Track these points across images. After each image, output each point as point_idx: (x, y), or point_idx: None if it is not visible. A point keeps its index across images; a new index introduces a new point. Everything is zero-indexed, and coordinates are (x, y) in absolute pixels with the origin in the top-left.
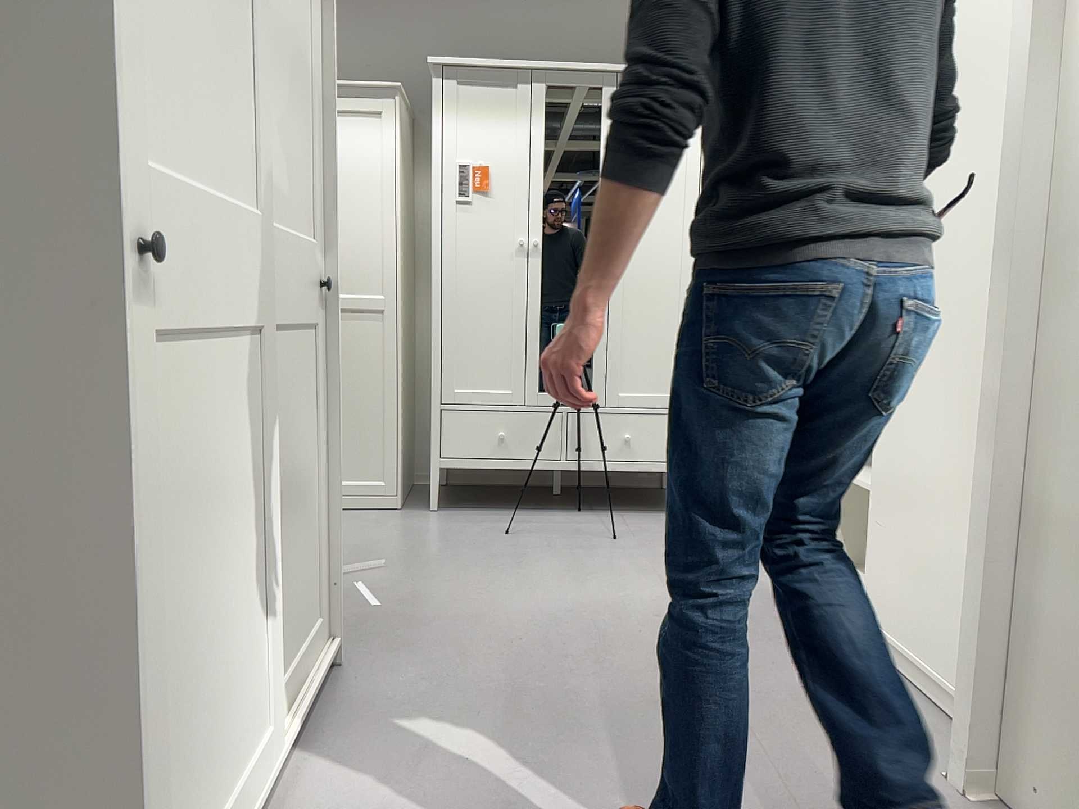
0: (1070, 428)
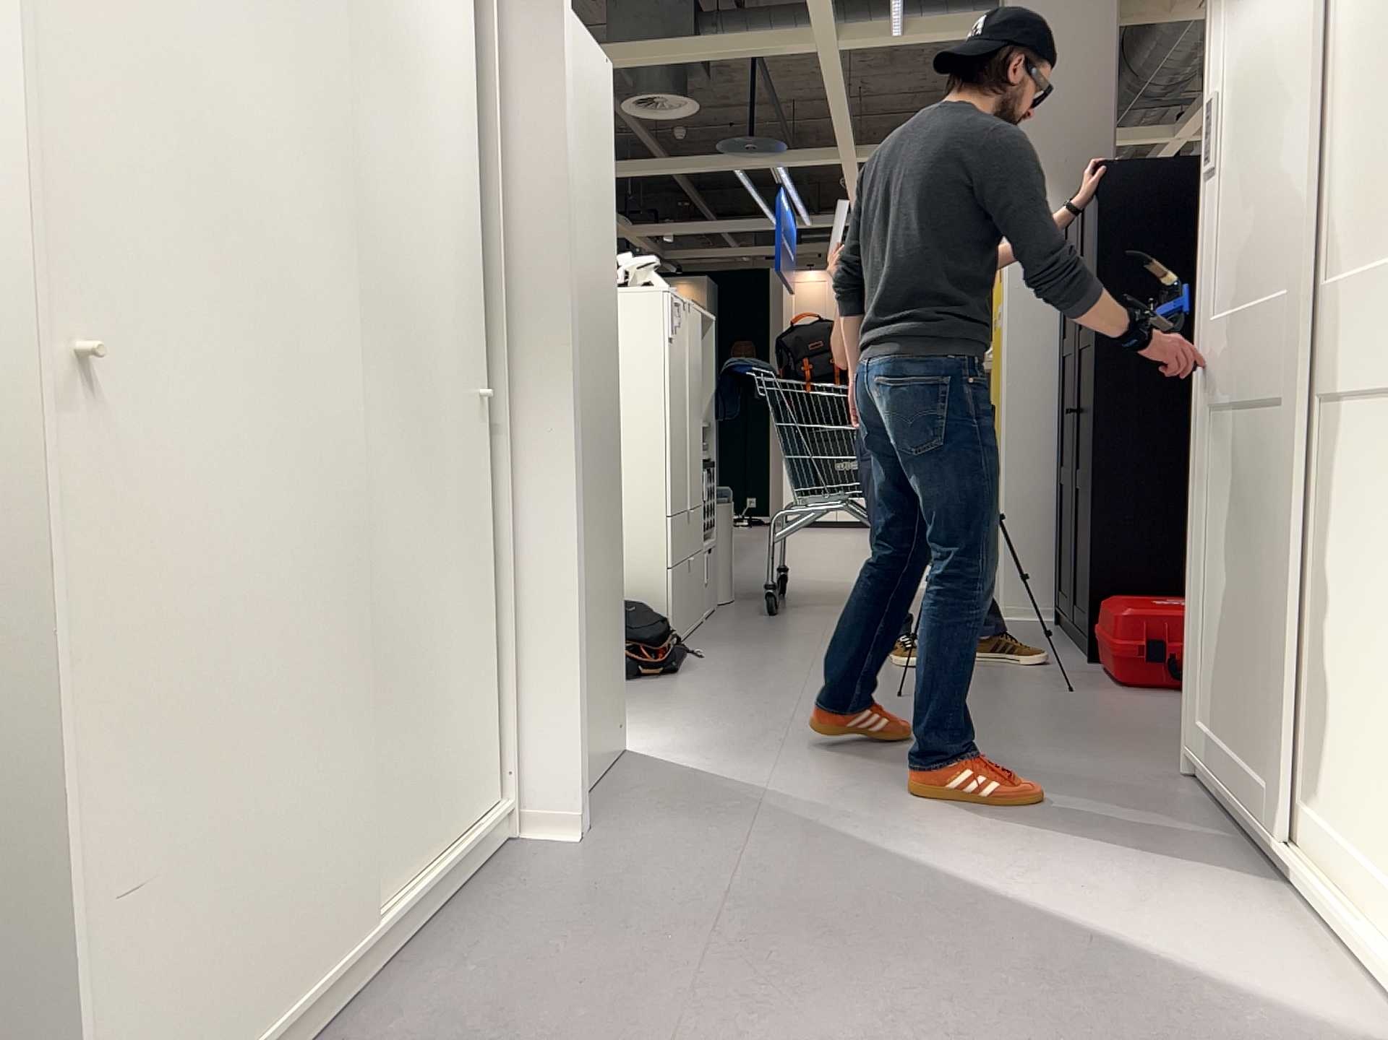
0: (575, 471)
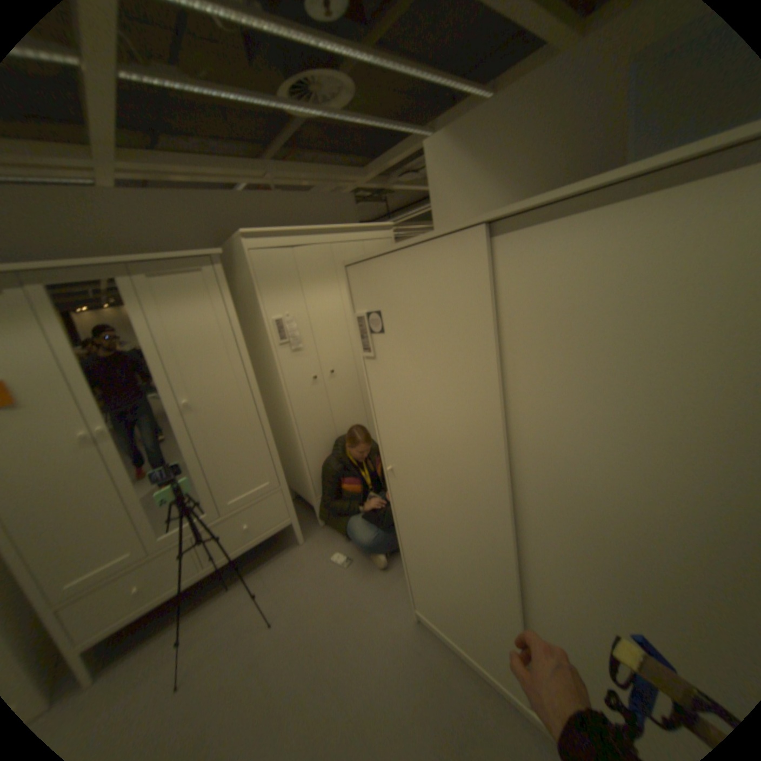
0: None
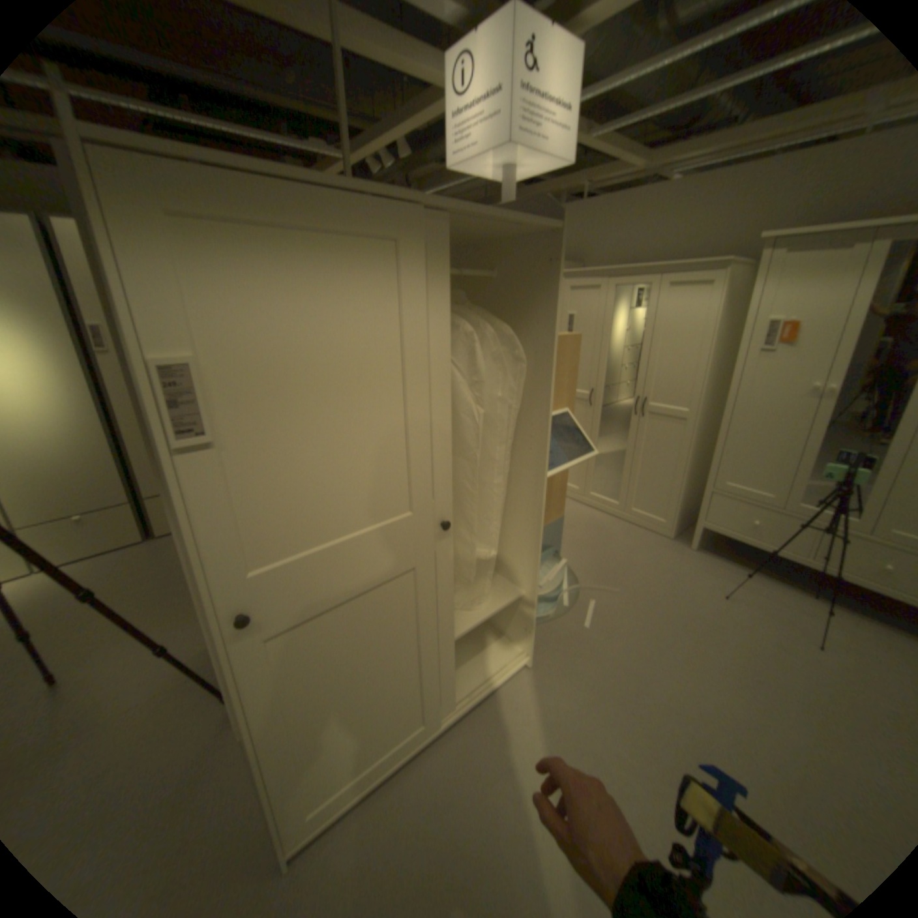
0: None
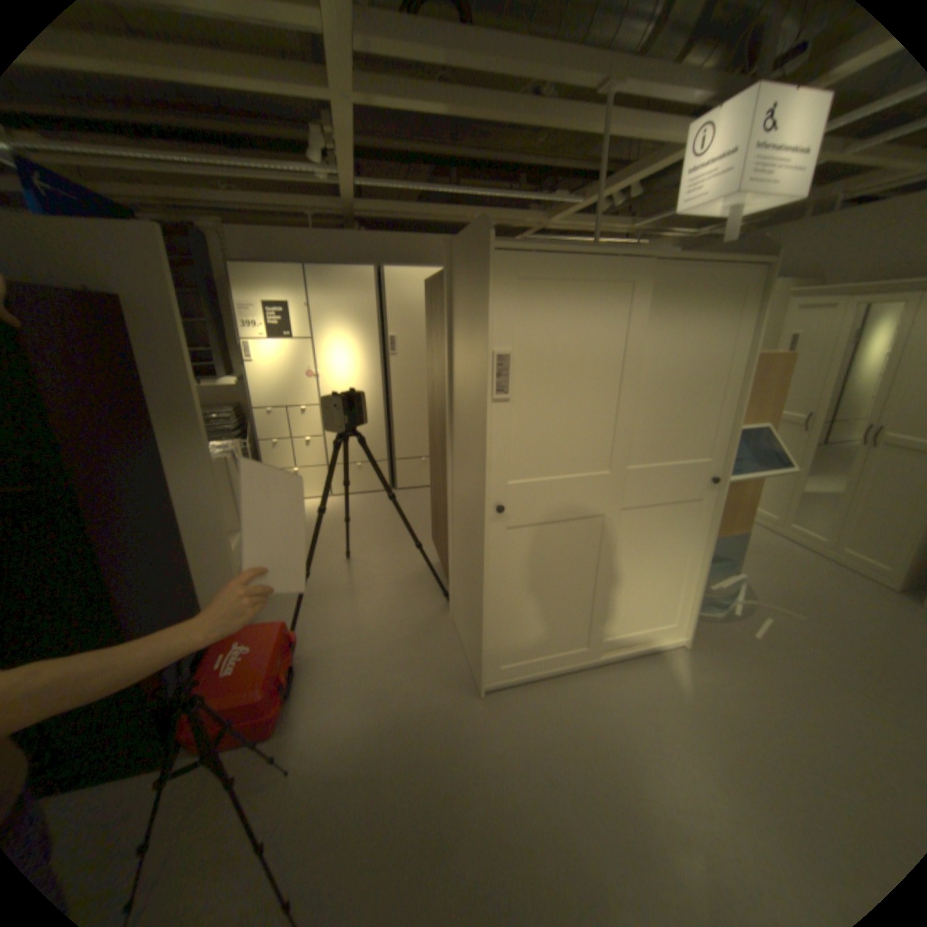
0: None
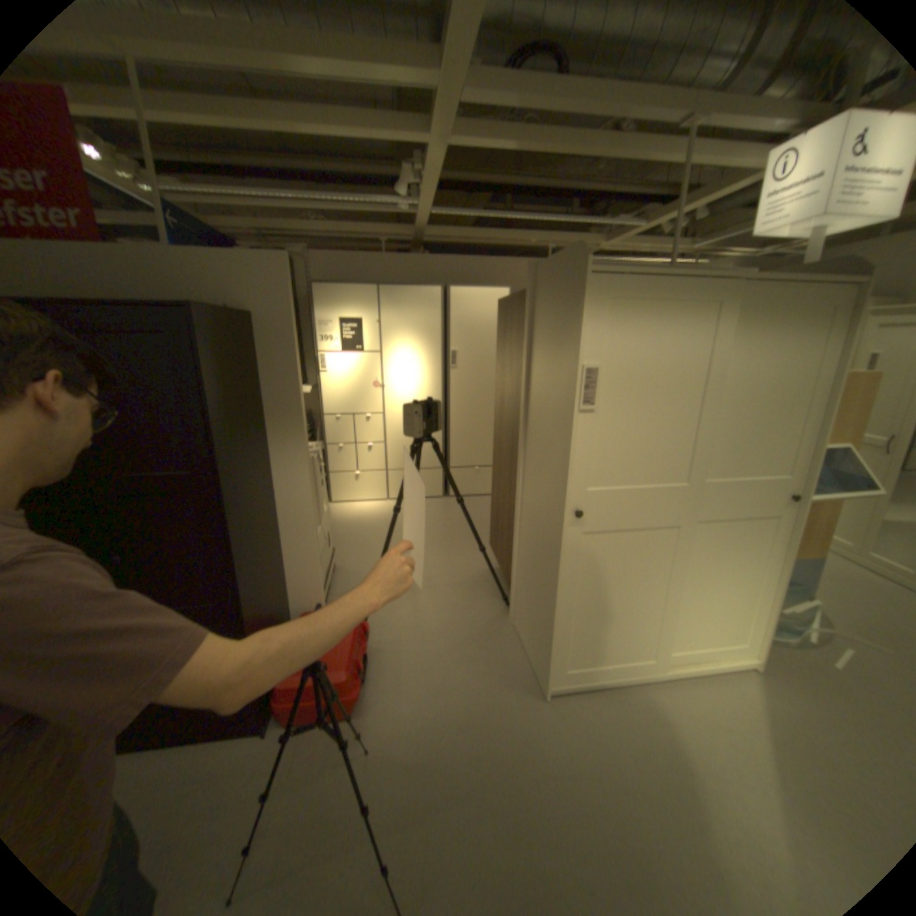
0: None
